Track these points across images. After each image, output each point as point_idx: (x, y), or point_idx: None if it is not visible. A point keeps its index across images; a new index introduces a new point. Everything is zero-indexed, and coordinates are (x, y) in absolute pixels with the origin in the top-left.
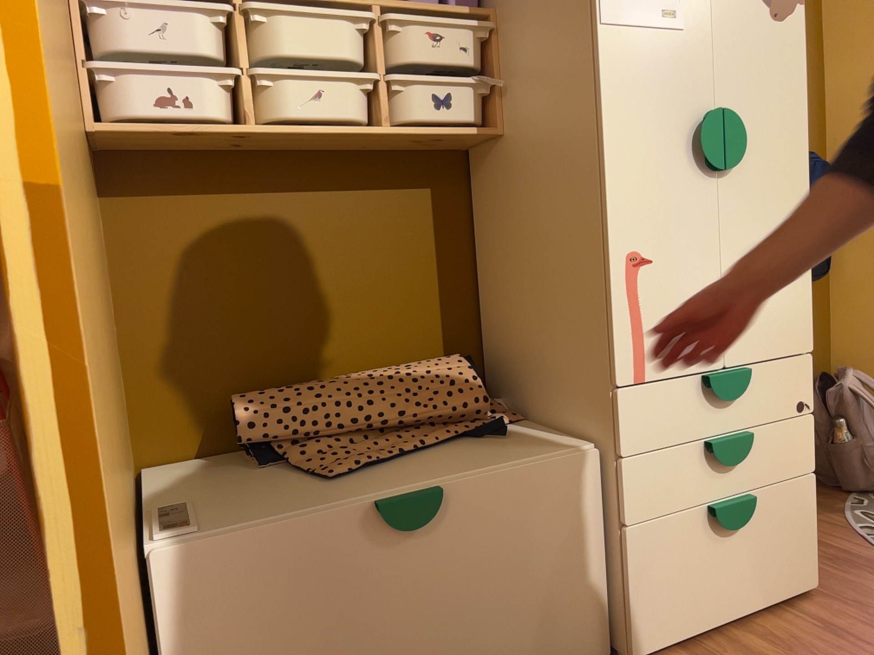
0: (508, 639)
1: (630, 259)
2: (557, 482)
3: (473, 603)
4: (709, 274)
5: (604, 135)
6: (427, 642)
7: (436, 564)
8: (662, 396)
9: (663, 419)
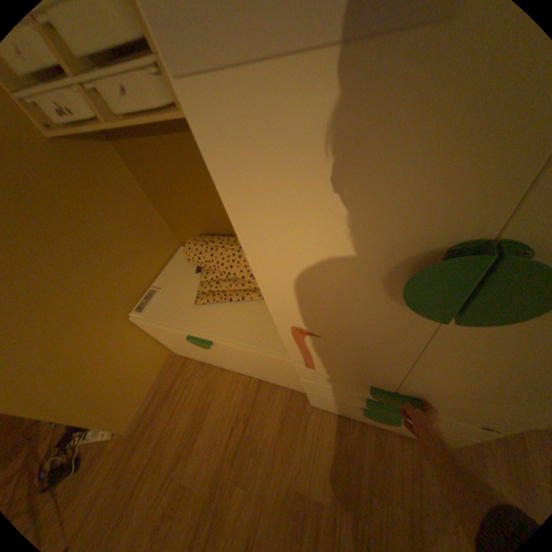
0: (258, 373)
1: (294, 327)
2: (271, 359)
3: (240, 363)
4: (392, 360)
5: (246, 244)
6: (226, 362)
7: (221, 352)
8: (329, 376)
9: (329, 381)
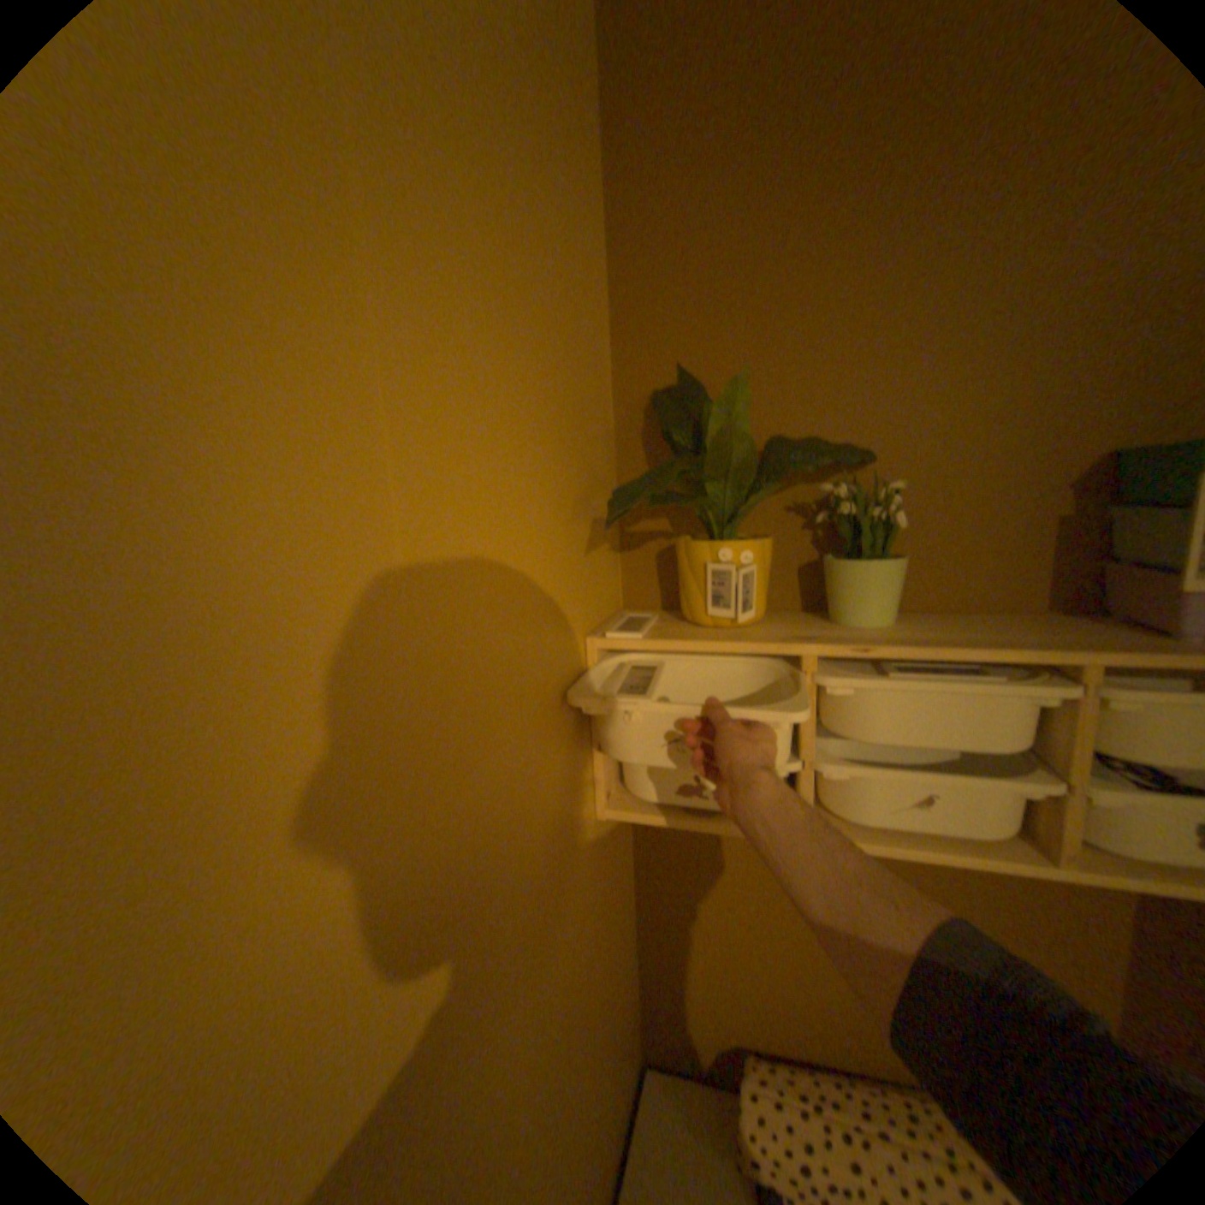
0: None
1: None
2: None
3: None
4: None
5: None
6: None
7: None
8: None
9: None
